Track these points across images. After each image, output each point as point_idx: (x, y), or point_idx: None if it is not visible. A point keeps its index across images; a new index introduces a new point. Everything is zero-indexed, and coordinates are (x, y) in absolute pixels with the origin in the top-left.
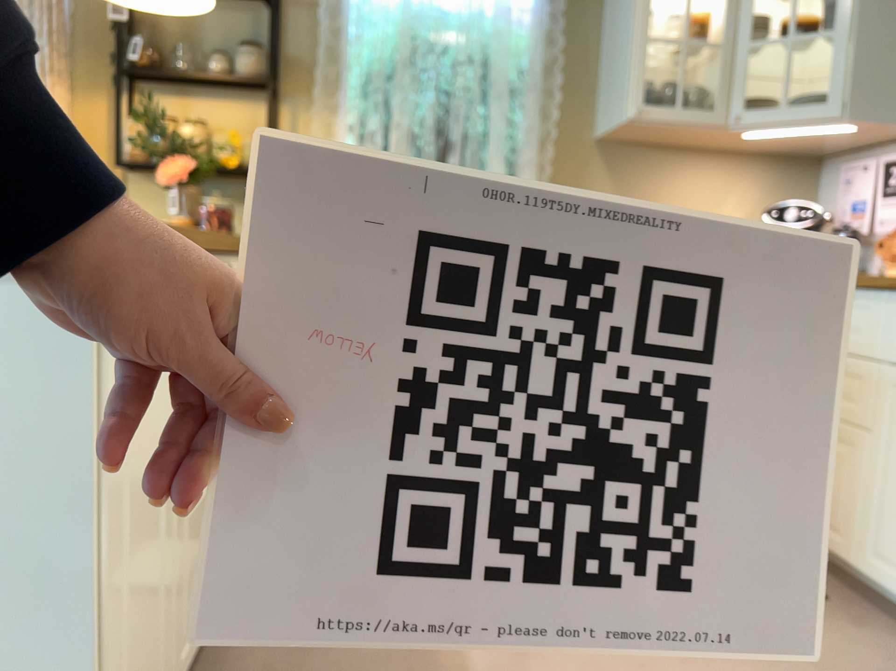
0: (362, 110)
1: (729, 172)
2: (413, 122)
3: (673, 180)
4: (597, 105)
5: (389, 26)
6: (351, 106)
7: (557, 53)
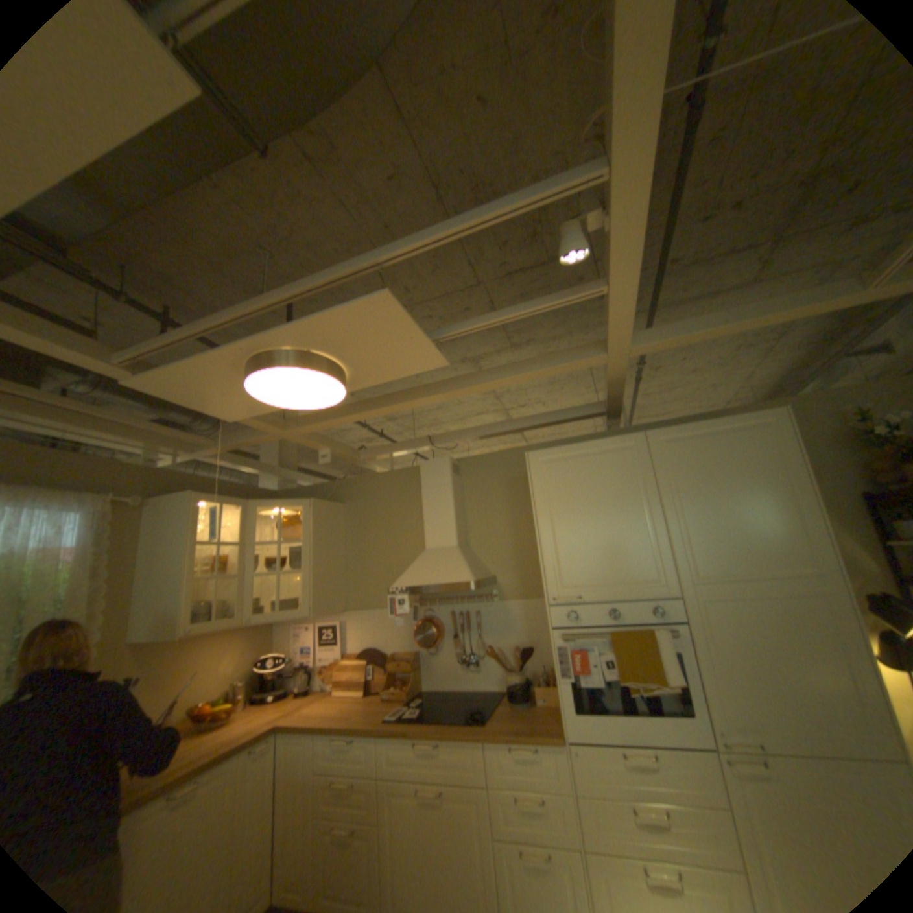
0: None
1: (223, 642)
2: None
3: (187, 659)
4: (128, 618)
5: None
6: None
7: (97, 585)
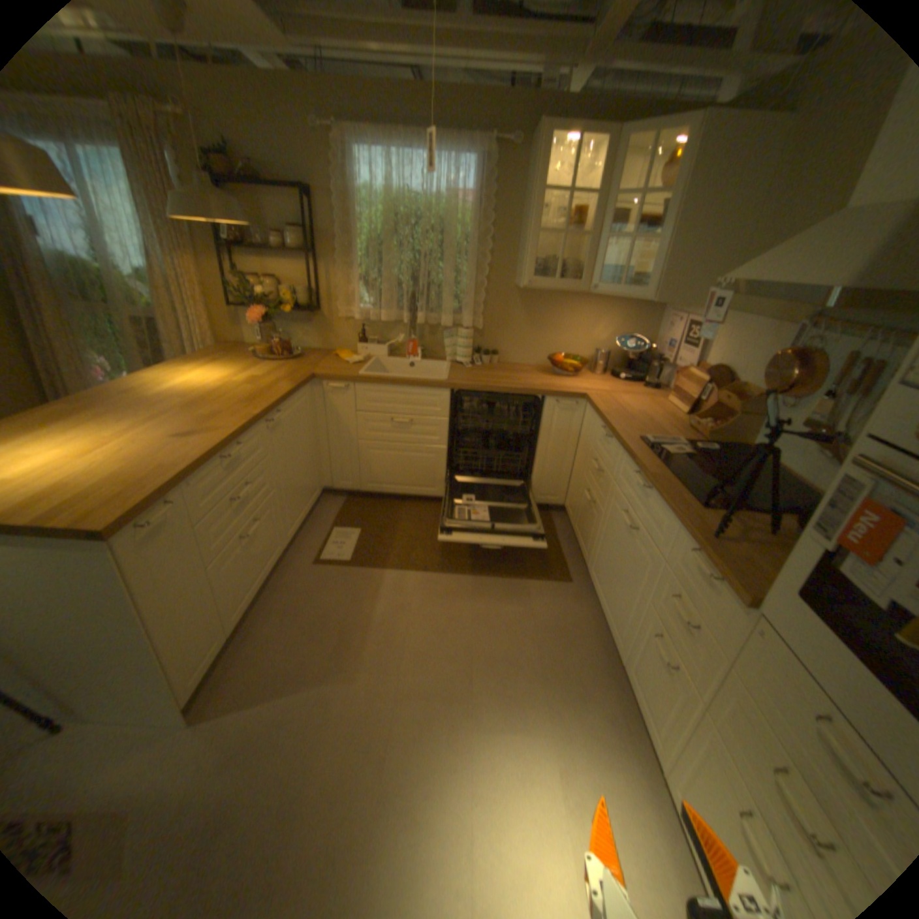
0: (366, 267)
1: (601, 308)
2: (395, 279)
3: (563, 313)
4: (516, 262)
5: (380, 208)
6: (357, 268)
7: (490, 227)
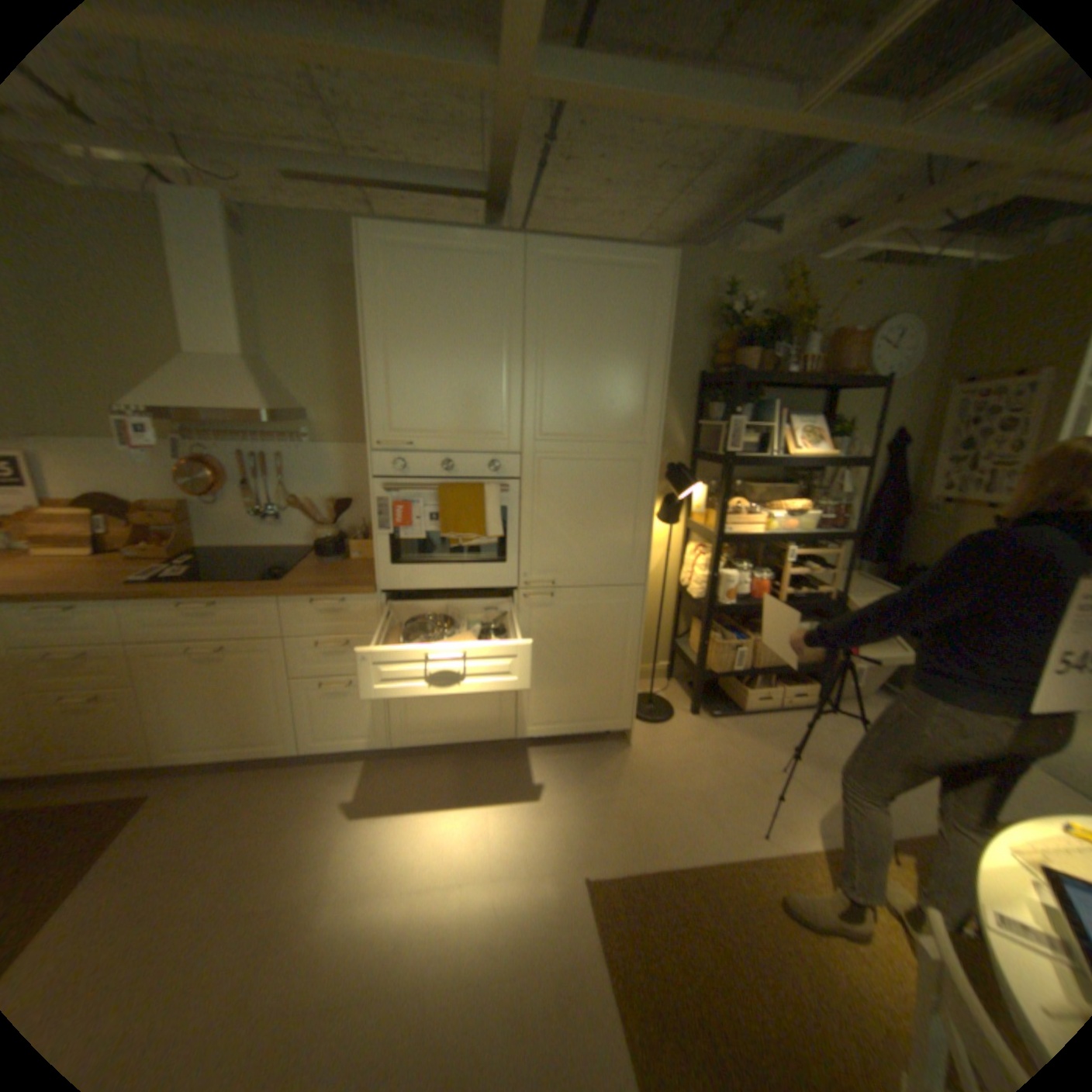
0: None
1: None
2: None
3: None
4: None
5: None
6: None
7: None
